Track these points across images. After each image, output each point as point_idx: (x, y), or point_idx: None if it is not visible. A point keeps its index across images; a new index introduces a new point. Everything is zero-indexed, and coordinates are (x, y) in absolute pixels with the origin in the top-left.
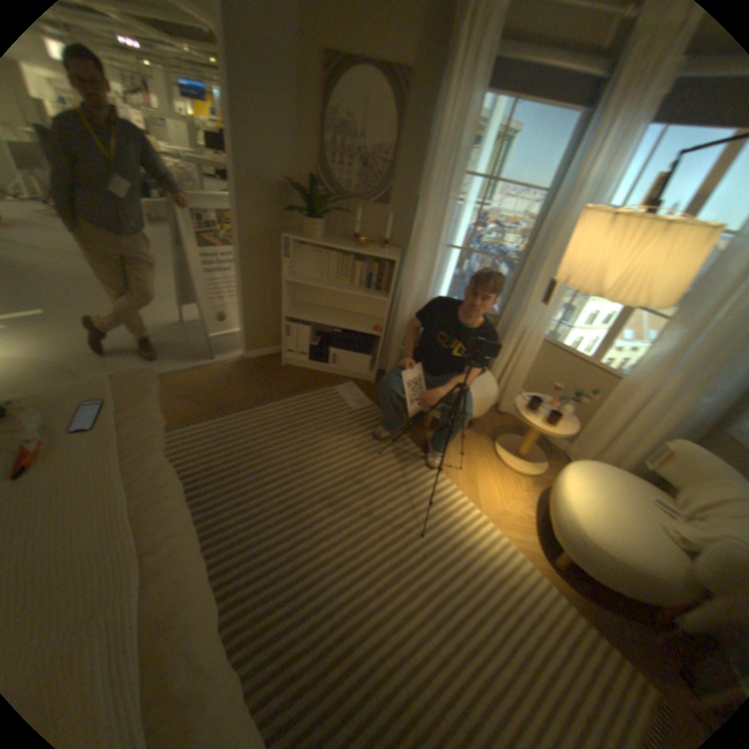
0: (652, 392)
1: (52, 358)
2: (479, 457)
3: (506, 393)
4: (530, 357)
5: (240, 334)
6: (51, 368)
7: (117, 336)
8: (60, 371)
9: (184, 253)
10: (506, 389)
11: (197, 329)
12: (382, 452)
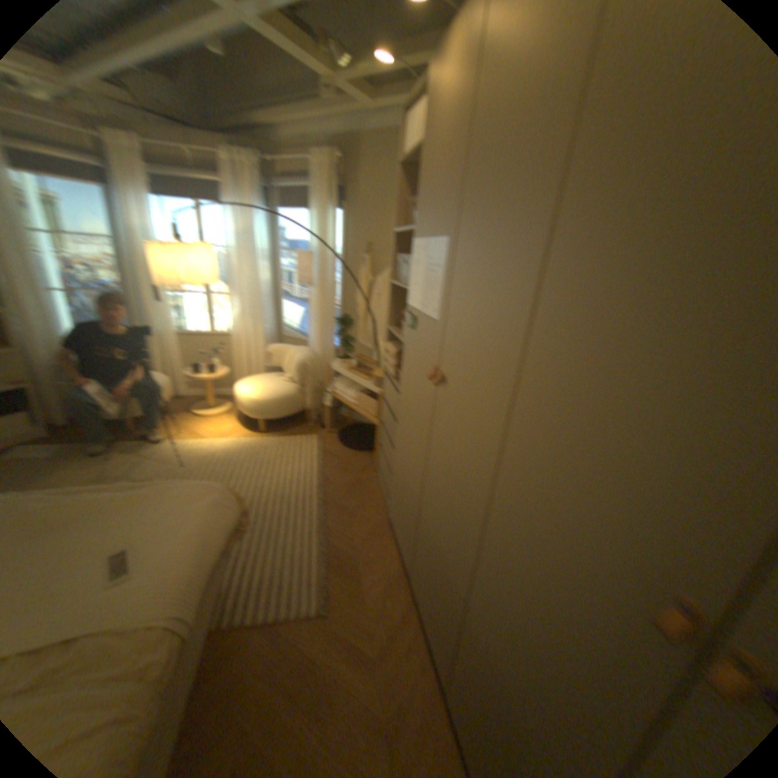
0: (243, 331)
1: None
2: (185, 422)
3: (174, 380)
4: (173, 348)
5: None
6: None
7: None
8: None
9: None
10: (172, 378)
11: None
12: (107, 458)
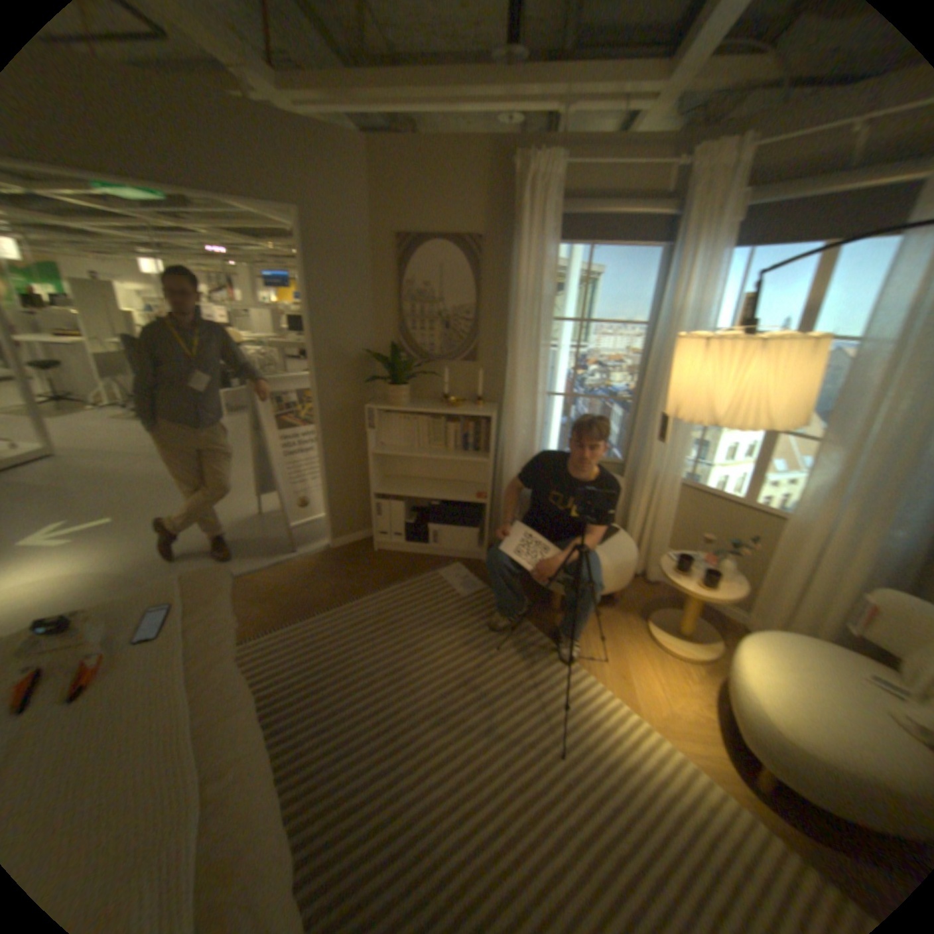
0: (829, 531)
1: (118, 569)
2: (630, 644)
3: (652, 555)
4: (671, 507)
5: (325, 519)
6: (116, 581)
7: (189, 537)
8: (125, 583)
9: (264, 437)
10: (651, 551)
11: (278, 519)
12: (503, 647)
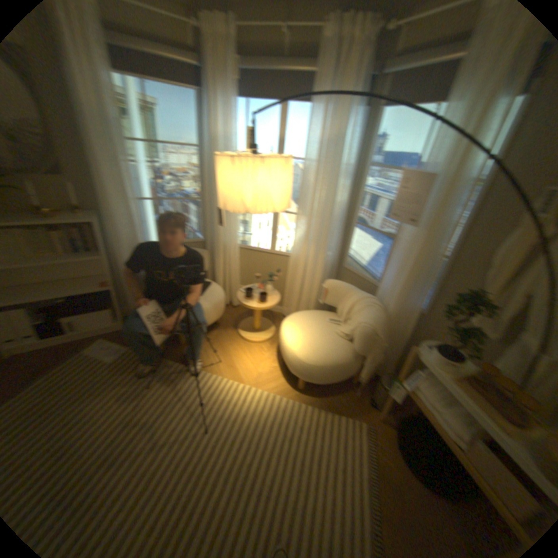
0: (304, 258)
1: None
2: (230, 345)
3: (231, 291)
4: (235, 262)
5: None
6: None
7: None
8: None
9: None
10: (230, 289)
11: None
12: (150, 385)
